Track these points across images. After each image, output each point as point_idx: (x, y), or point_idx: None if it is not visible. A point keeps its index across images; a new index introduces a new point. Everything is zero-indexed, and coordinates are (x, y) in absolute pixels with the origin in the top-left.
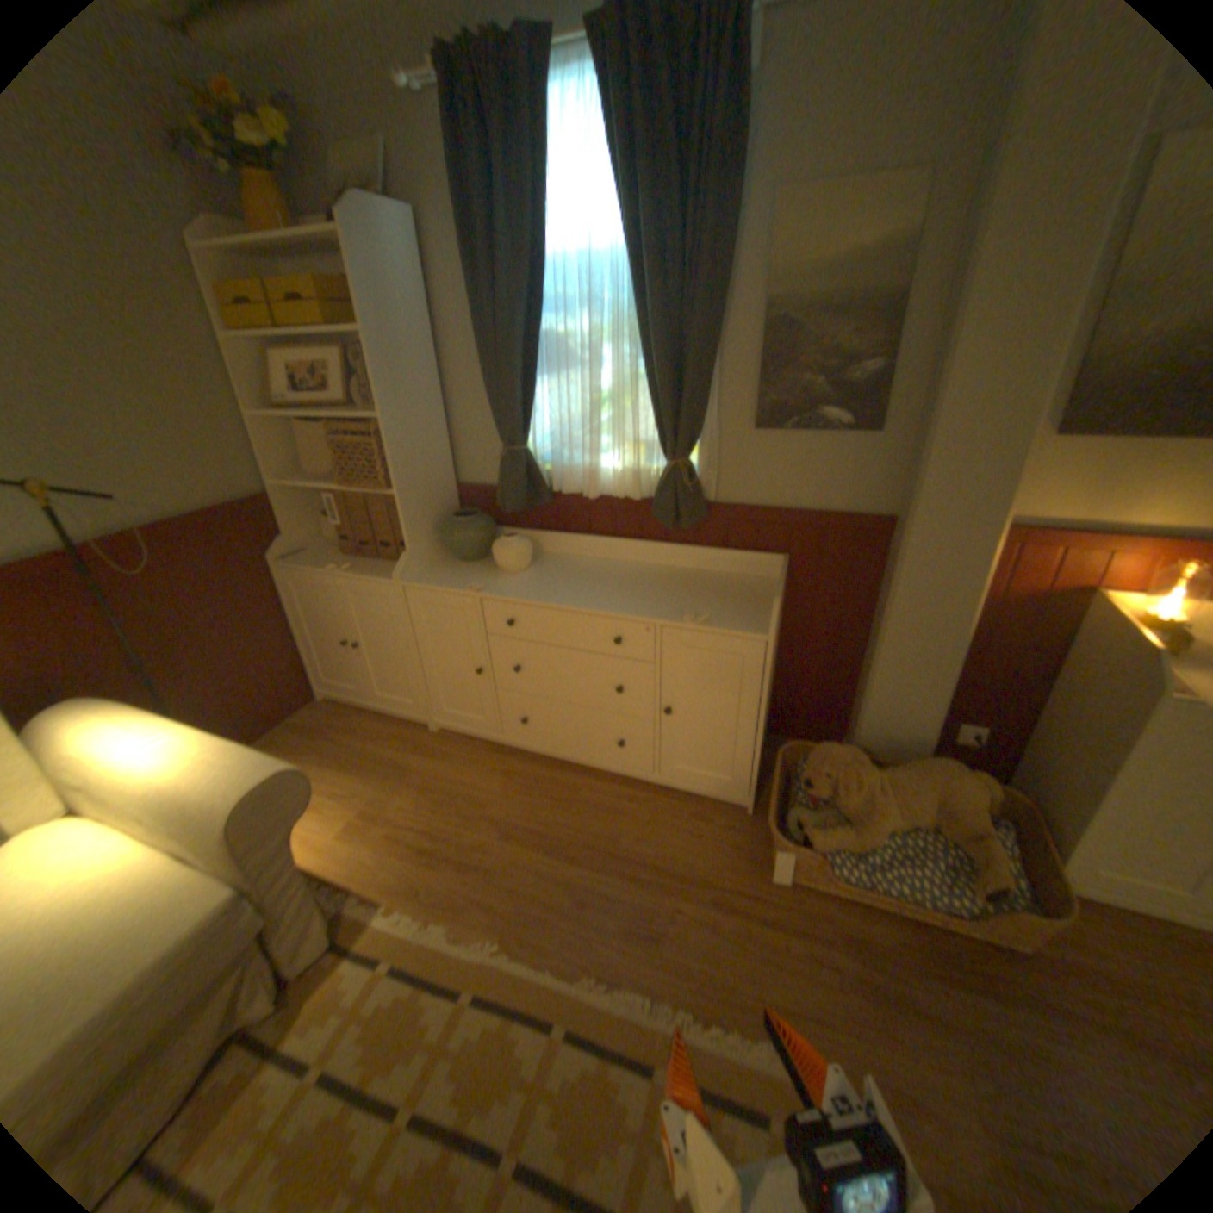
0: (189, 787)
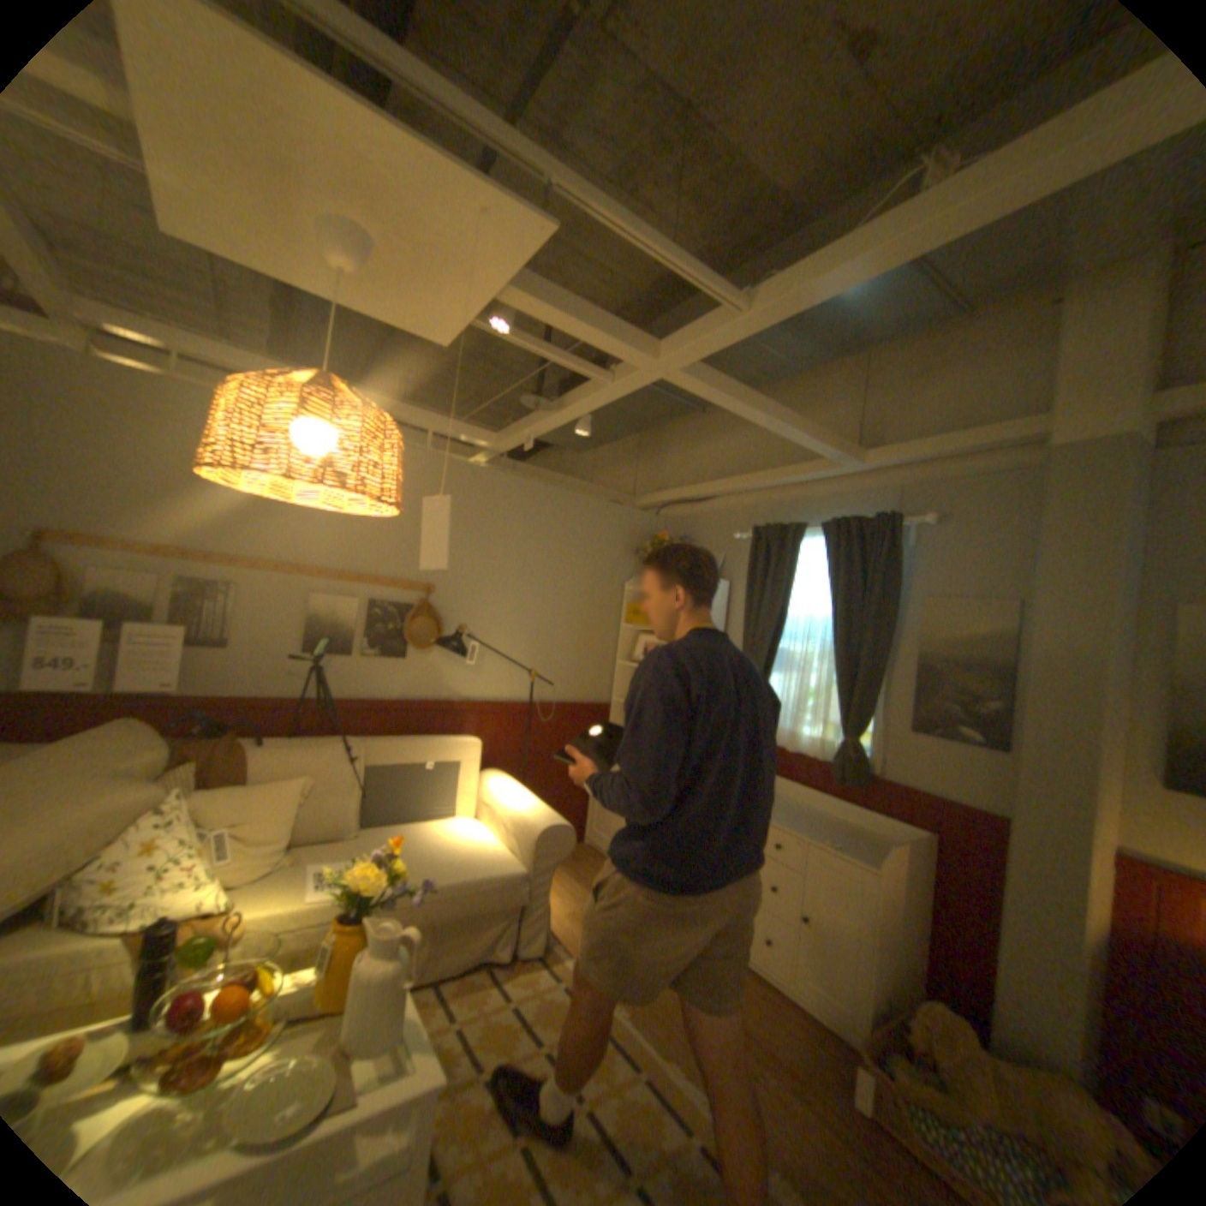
0: (530, 816)
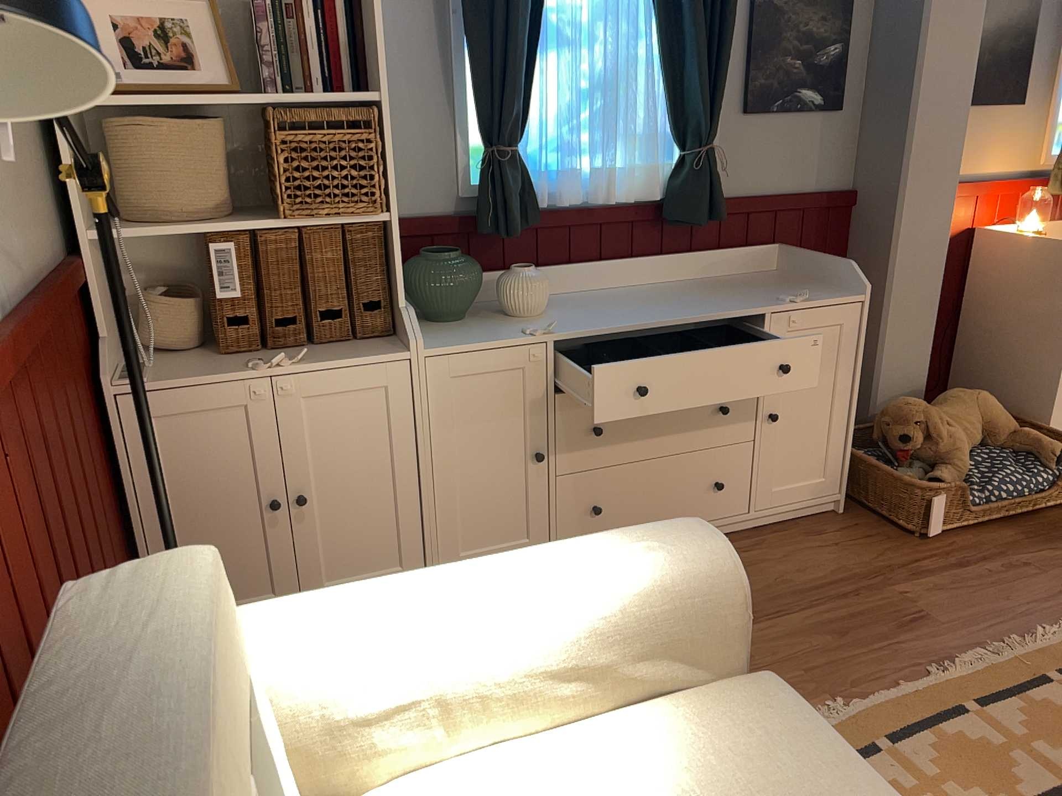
0: (645, 577)
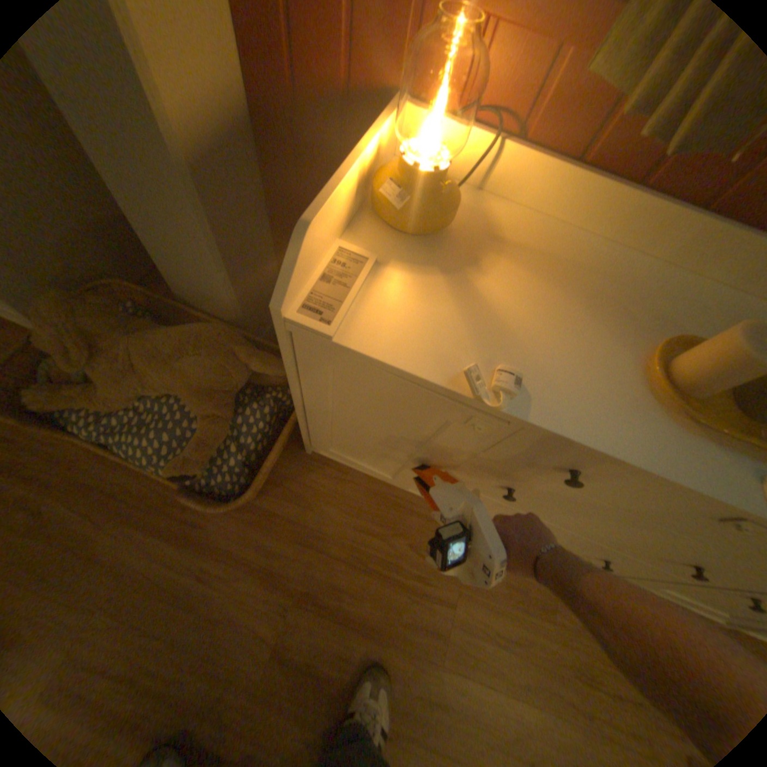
0: None
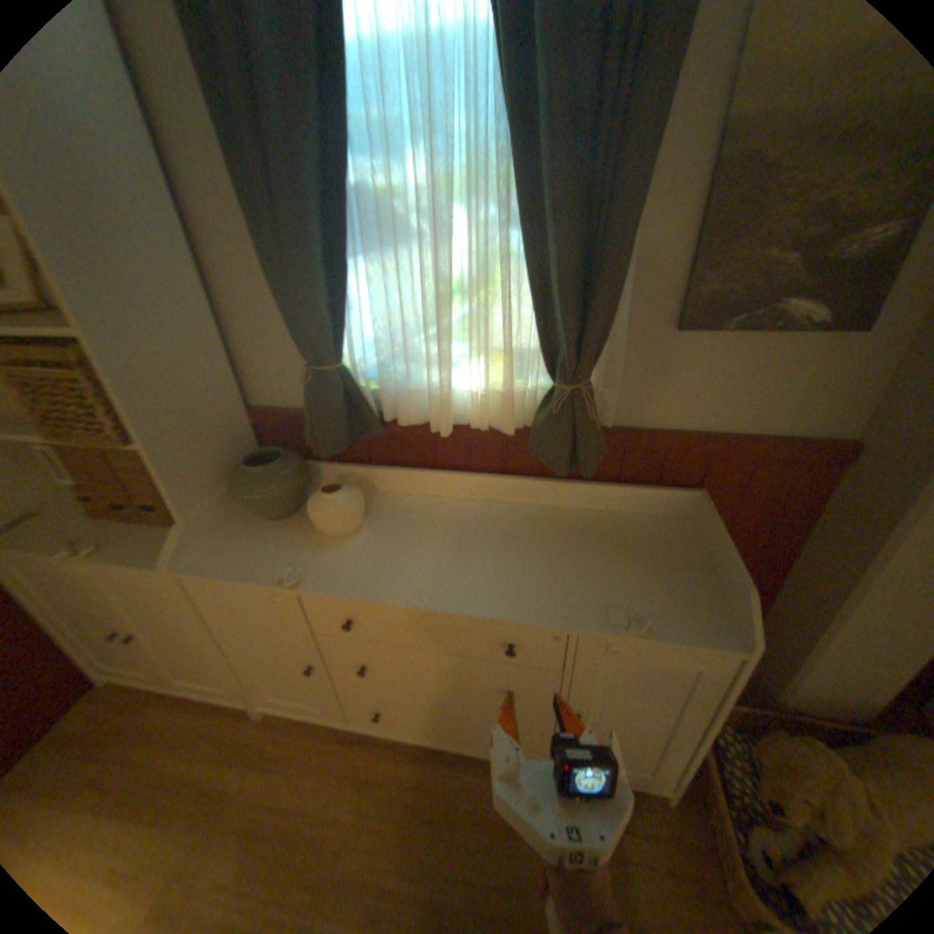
0: None
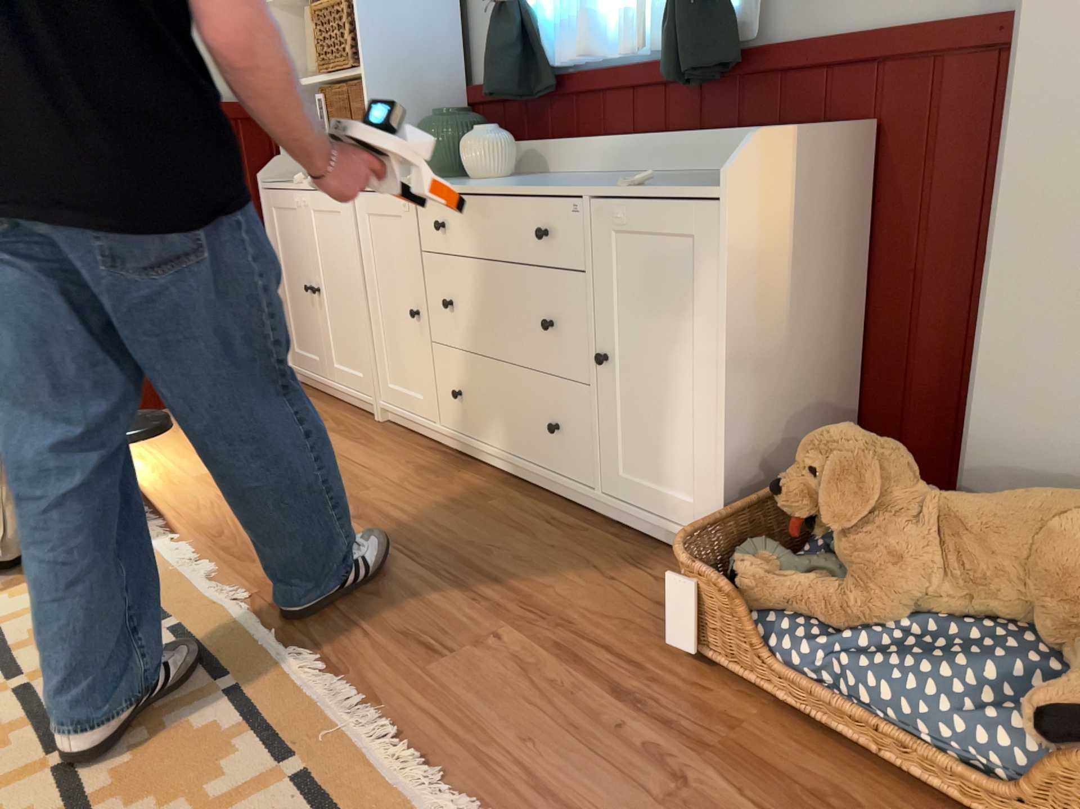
0: None
